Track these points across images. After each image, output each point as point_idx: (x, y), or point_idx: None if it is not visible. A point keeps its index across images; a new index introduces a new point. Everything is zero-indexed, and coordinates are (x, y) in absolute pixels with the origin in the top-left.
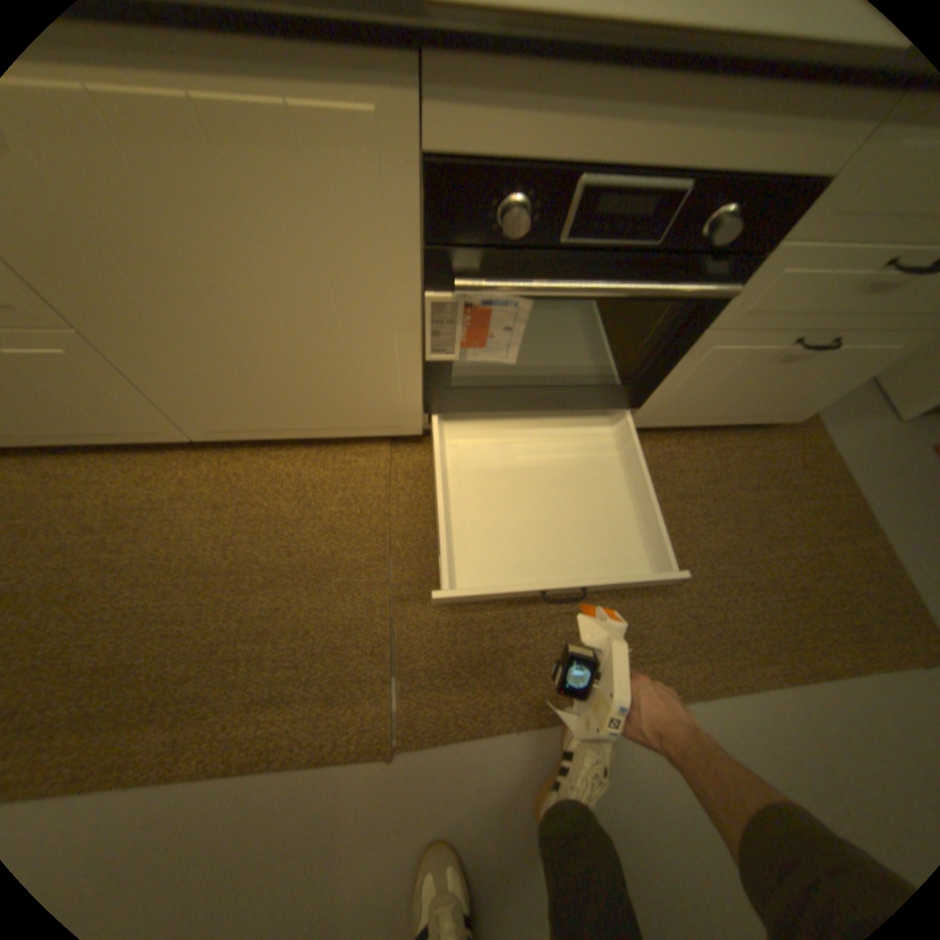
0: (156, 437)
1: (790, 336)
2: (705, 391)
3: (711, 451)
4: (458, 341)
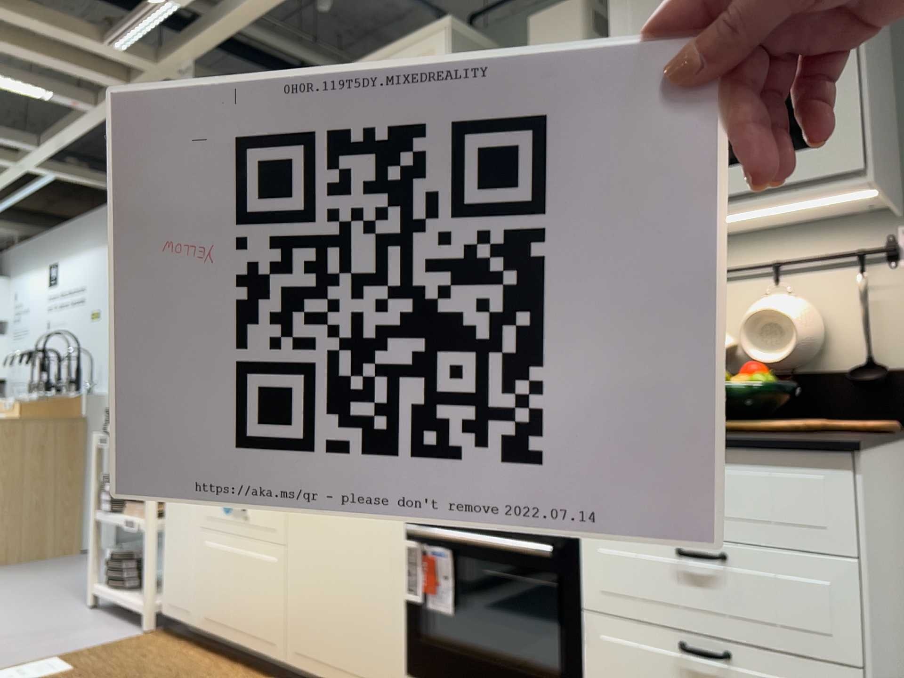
0: (272, 651)
1: (668, 639)
2: None
3: None
4: (420, 585)
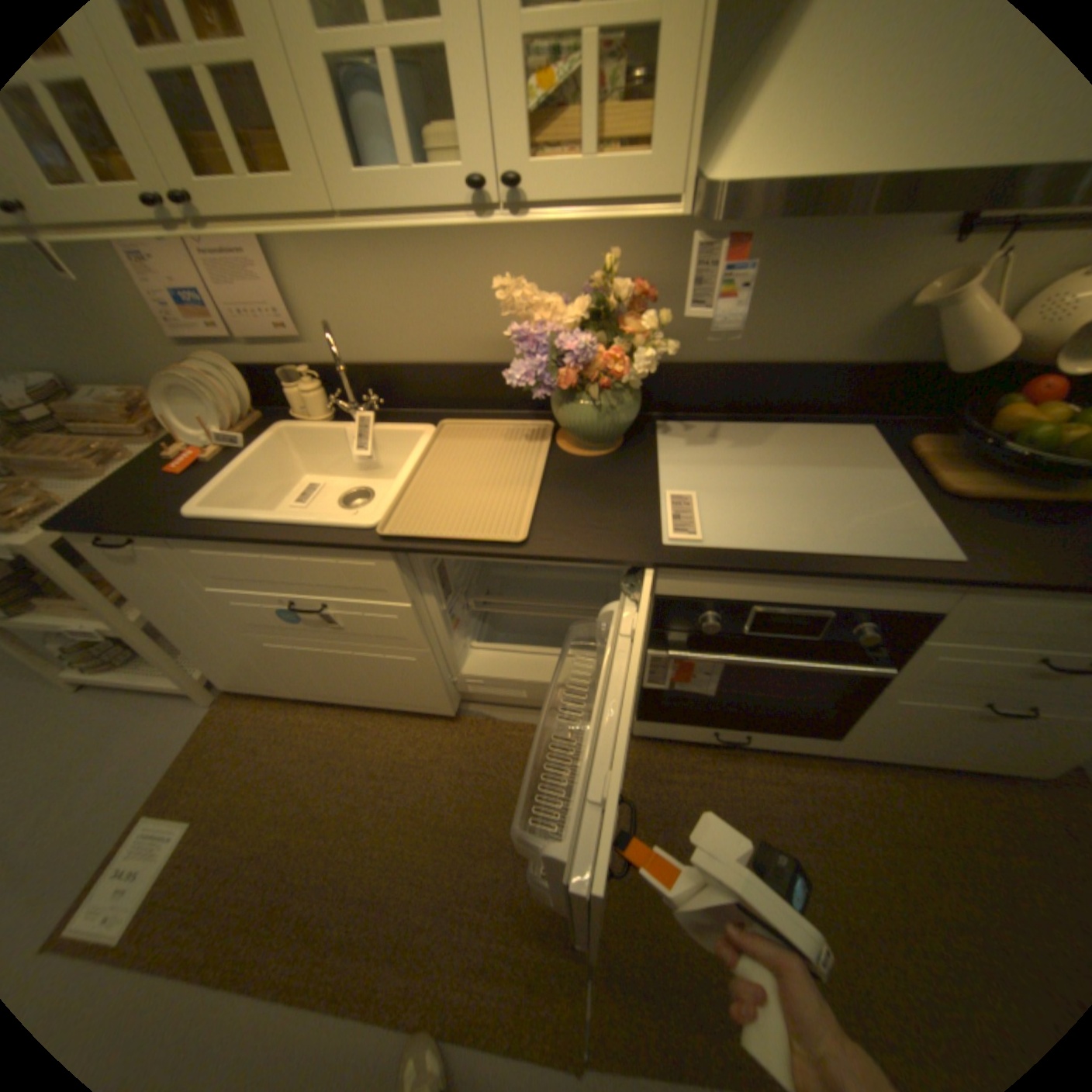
0: (434, 711)
1: (976, 702)
2: (907, 736)
3: (939, 795)
4: (669, 679)
